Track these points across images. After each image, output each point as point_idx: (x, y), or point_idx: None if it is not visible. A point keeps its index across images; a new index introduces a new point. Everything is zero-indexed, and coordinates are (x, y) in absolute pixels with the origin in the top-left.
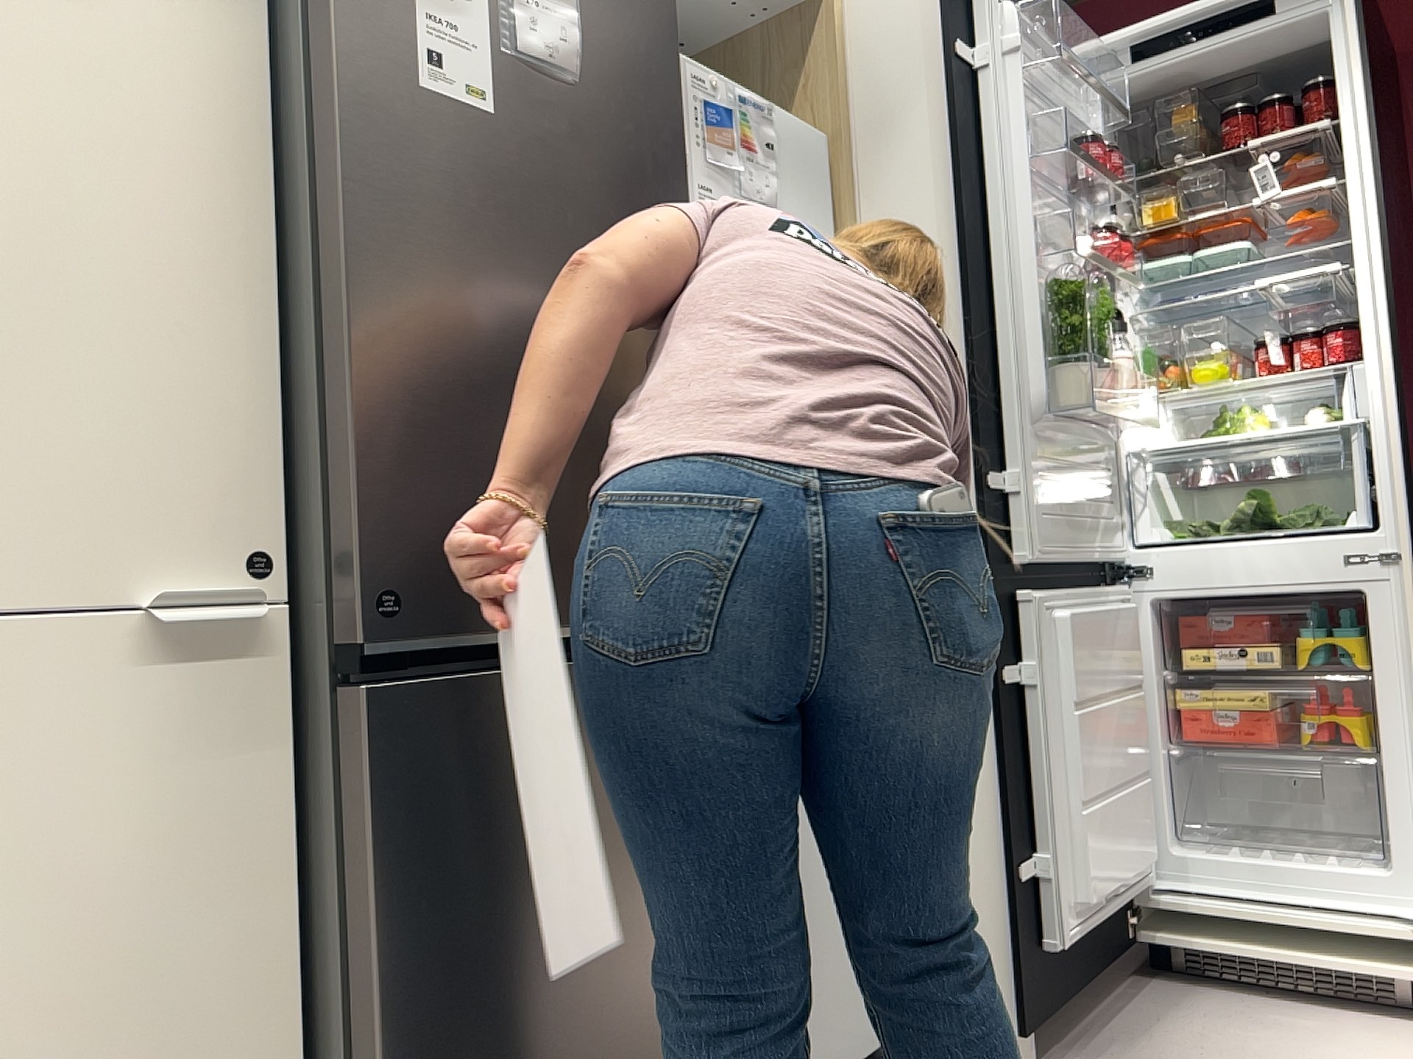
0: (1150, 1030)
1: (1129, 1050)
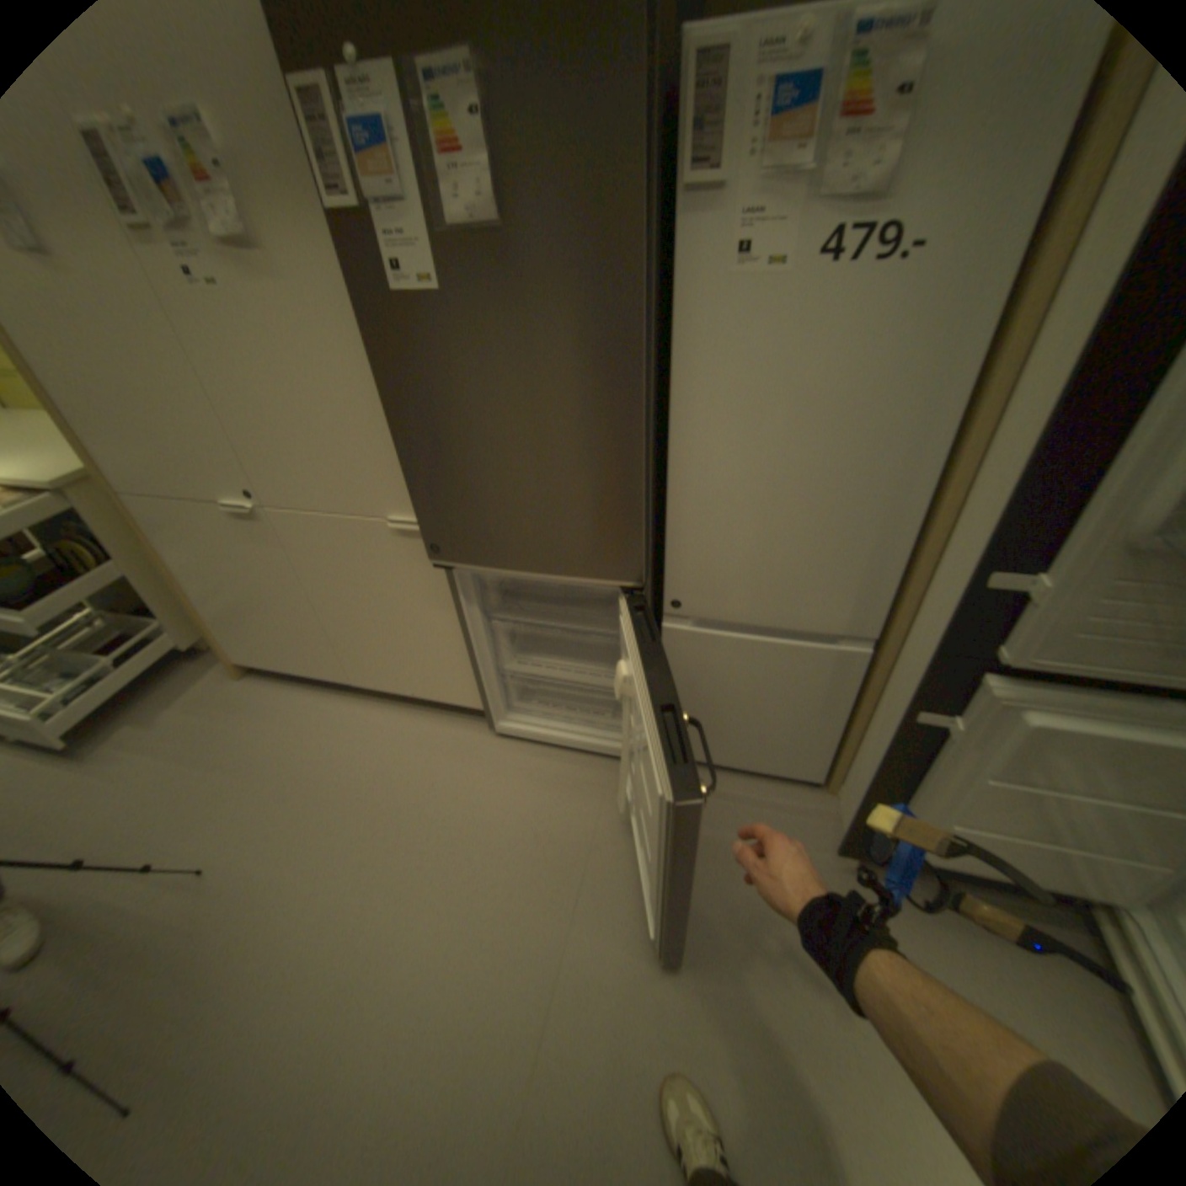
0: (972, 937)
1: (924, 923)
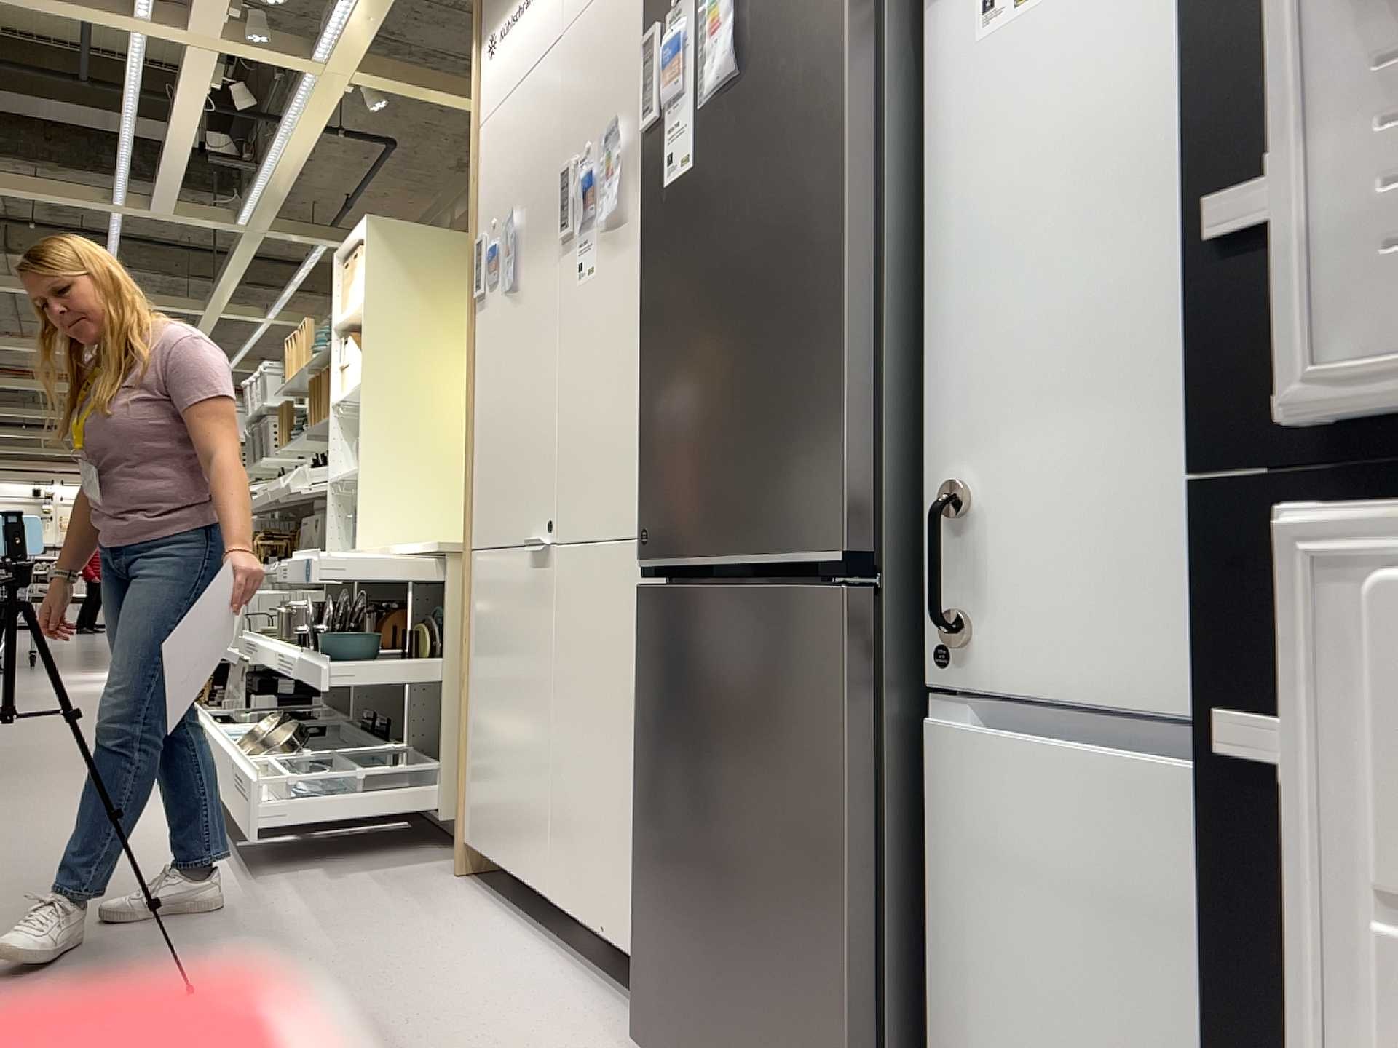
0: None
1: None
